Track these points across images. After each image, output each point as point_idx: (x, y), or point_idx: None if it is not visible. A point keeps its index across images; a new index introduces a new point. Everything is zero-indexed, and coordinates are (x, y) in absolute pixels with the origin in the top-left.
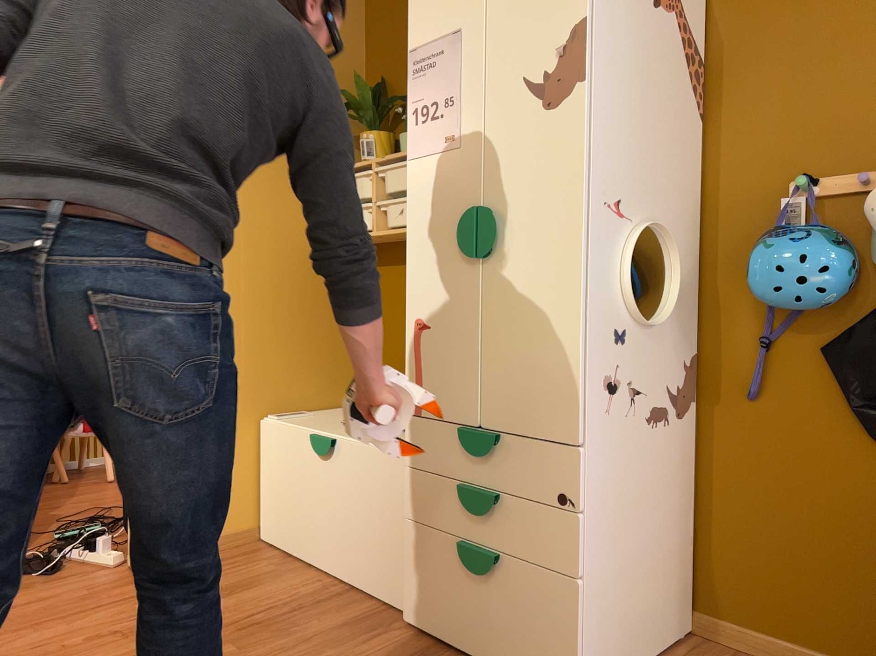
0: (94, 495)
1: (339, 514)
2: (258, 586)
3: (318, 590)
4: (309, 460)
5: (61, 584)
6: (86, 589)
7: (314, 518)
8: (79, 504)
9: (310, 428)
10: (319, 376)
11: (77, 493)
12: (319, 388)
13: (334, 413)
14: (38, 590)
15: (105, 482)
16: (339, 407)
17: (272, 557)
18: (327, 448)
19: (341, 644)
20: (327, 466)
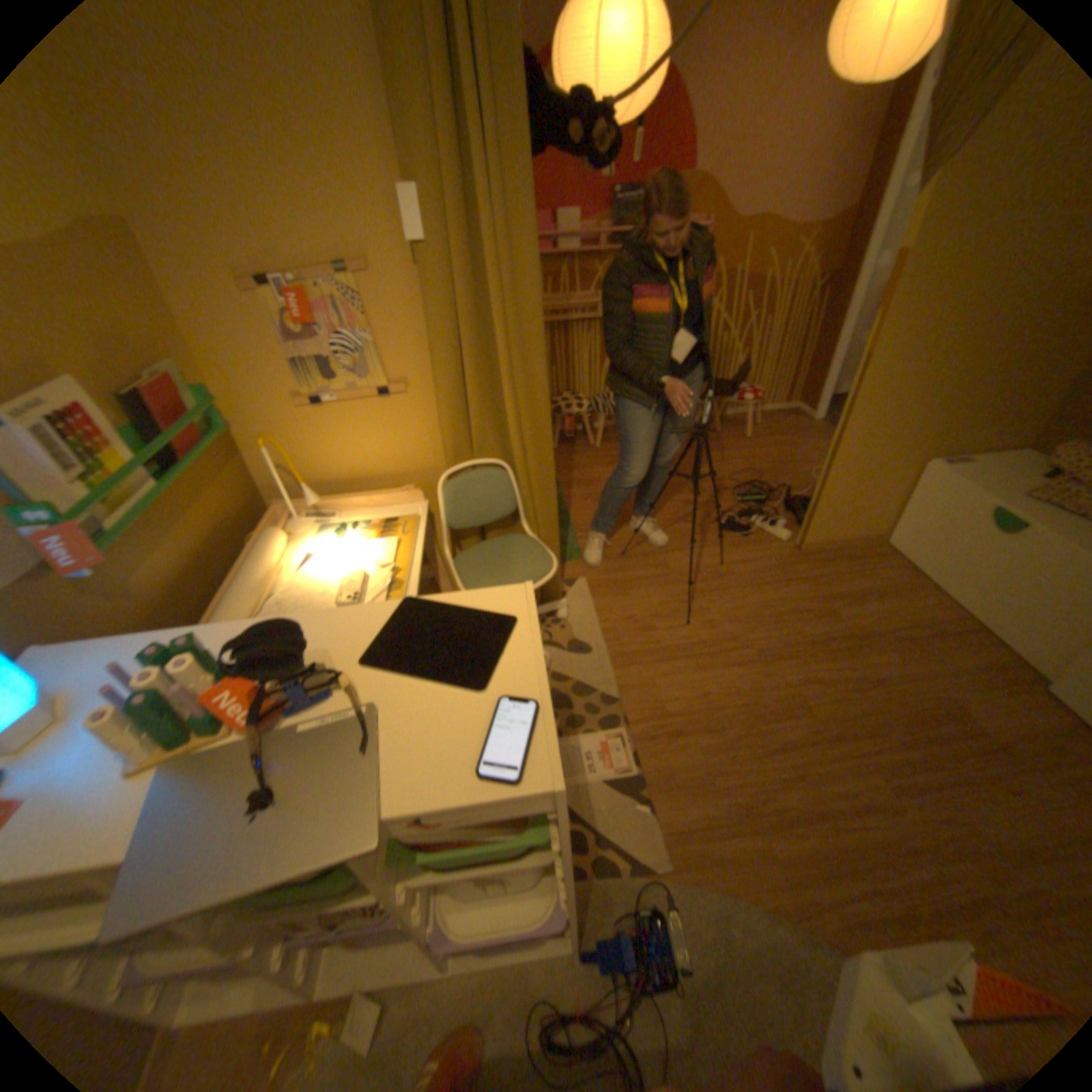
0: (742, 453)
1: (1000, 576)
2: (901, 597)
3: (954, 619)
4: (981, 521)
5: (757, 549)
6: (775, 560)
7: (965, 564)
8: (737, 462)
9: (994, 495)
10: (999, 423)
11: (730, 447)
12: (993, 433)
13: (1003, 461)
14: (745, 551)
15: (744, 438)
16: (1003, 449)
17: (904, 566)
18: (1017, 529)
19: (989, 688)
20: (1004, 537)
